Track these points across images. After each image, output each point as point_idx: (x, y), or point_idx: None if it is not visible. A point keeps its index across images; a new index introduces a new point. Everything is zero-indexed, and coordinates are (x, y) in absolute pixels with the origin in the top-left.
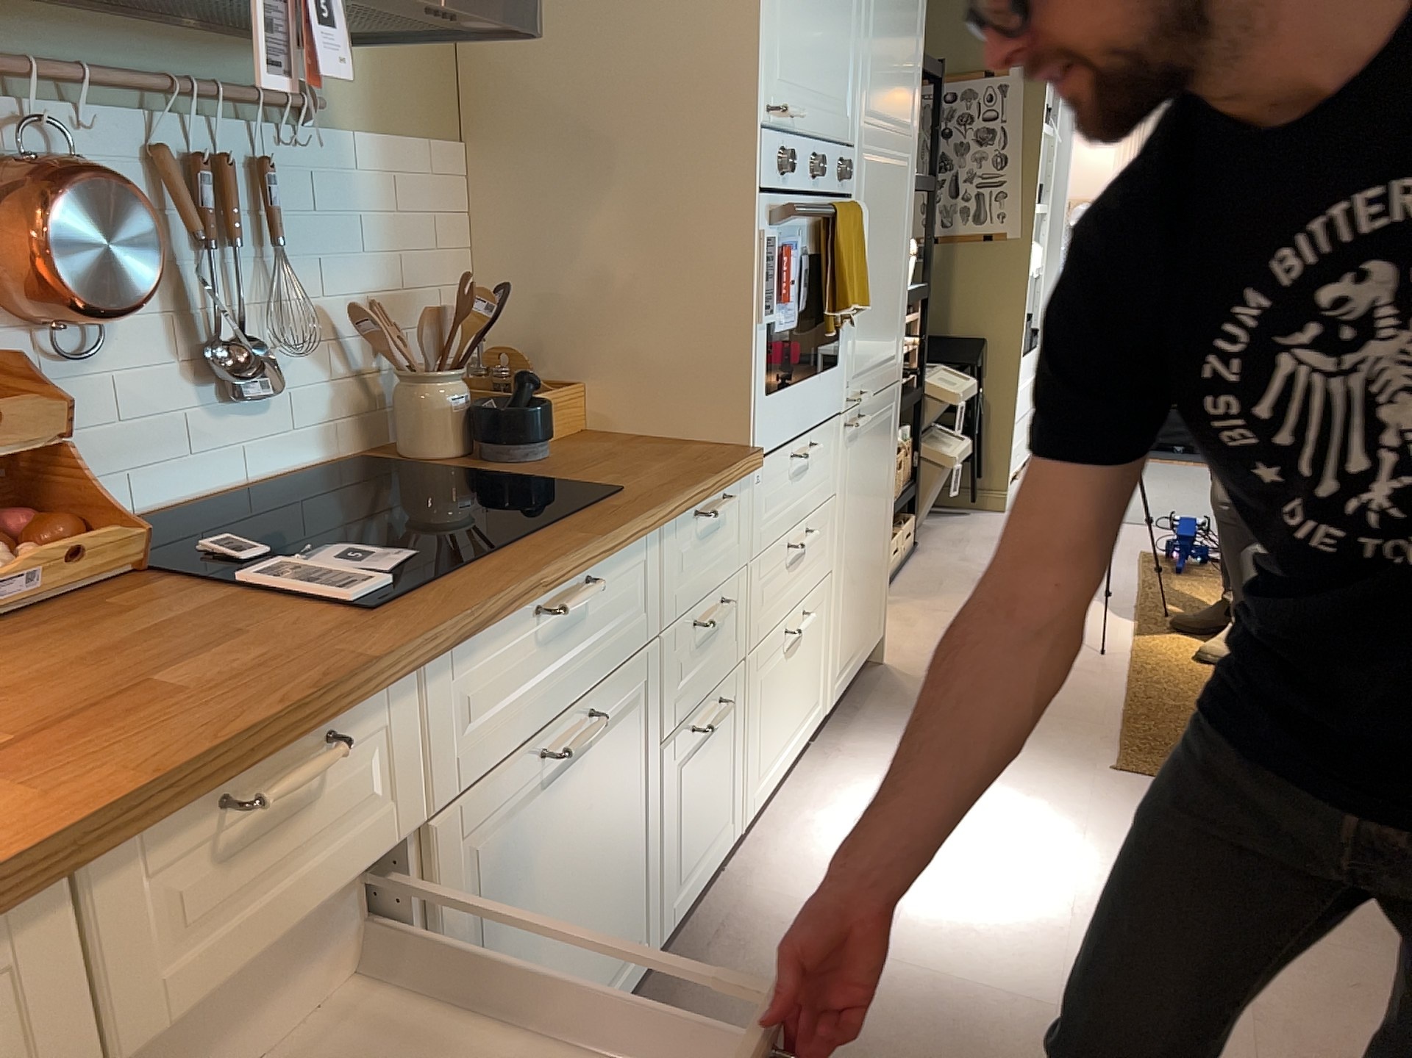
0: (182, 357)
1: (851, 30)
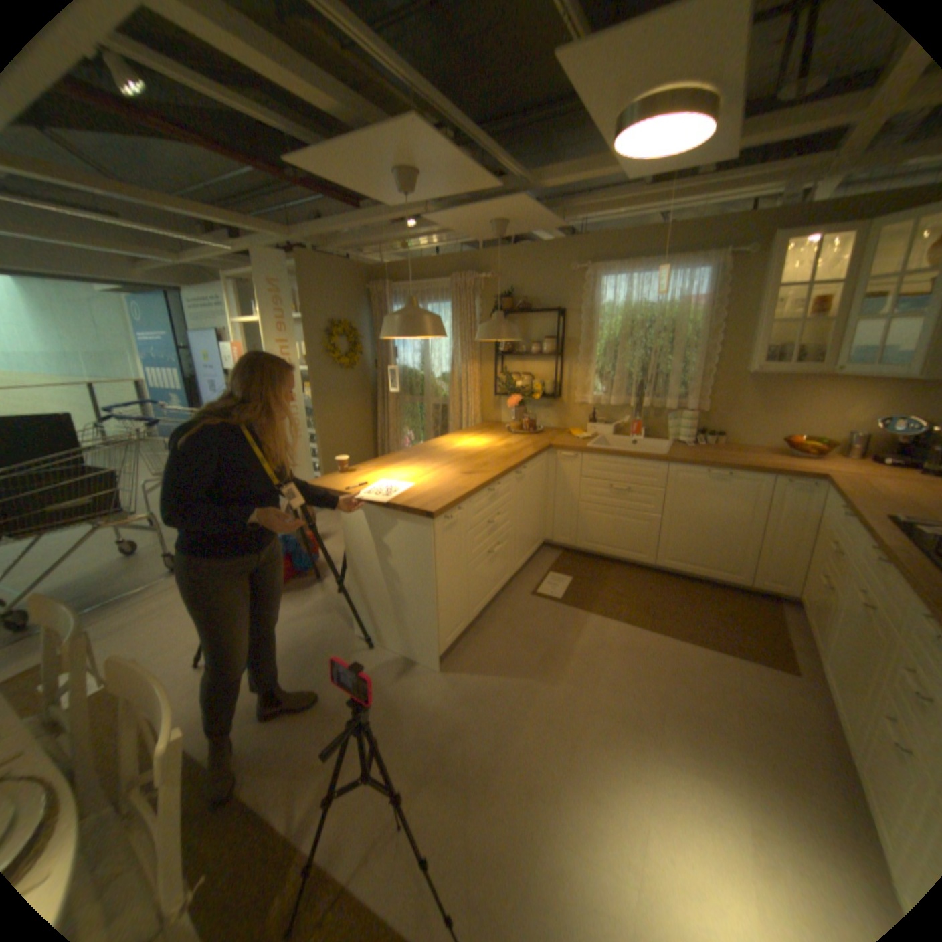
0: None
1: None
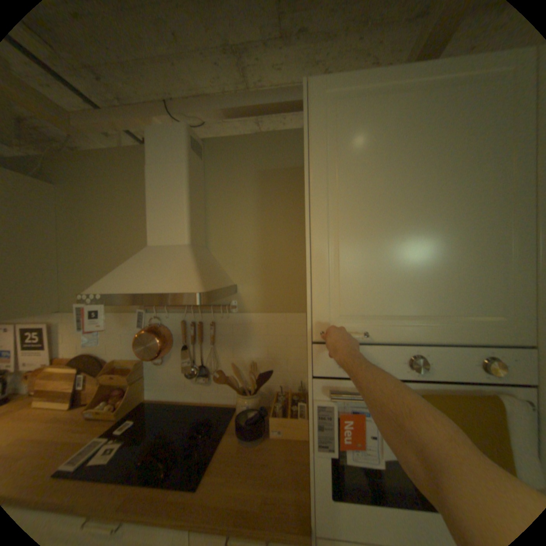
0: (184, 368)
1: (502, 261)
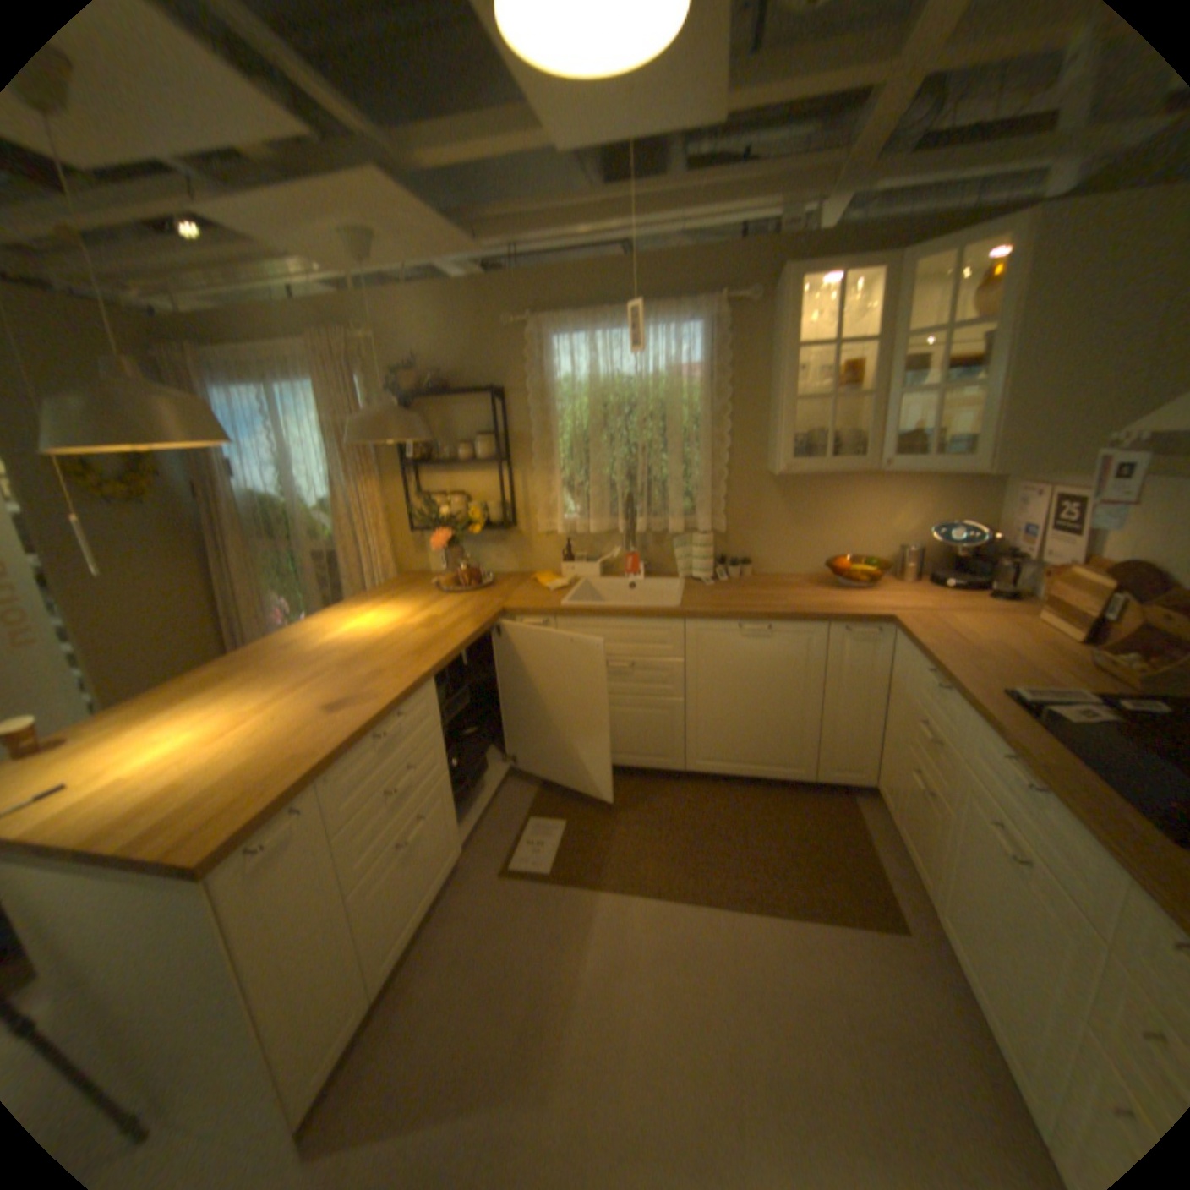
0: None
1: None
